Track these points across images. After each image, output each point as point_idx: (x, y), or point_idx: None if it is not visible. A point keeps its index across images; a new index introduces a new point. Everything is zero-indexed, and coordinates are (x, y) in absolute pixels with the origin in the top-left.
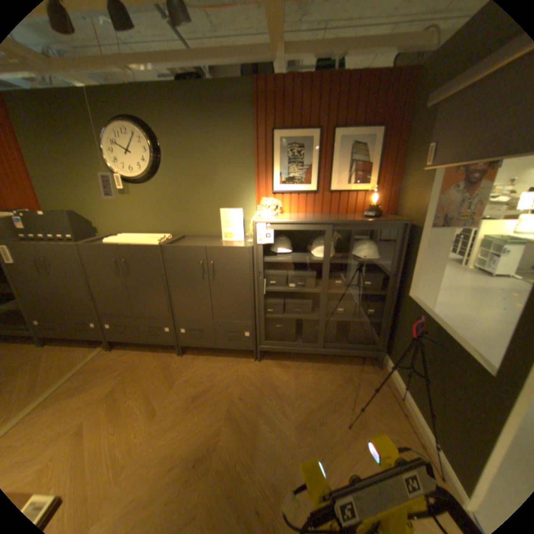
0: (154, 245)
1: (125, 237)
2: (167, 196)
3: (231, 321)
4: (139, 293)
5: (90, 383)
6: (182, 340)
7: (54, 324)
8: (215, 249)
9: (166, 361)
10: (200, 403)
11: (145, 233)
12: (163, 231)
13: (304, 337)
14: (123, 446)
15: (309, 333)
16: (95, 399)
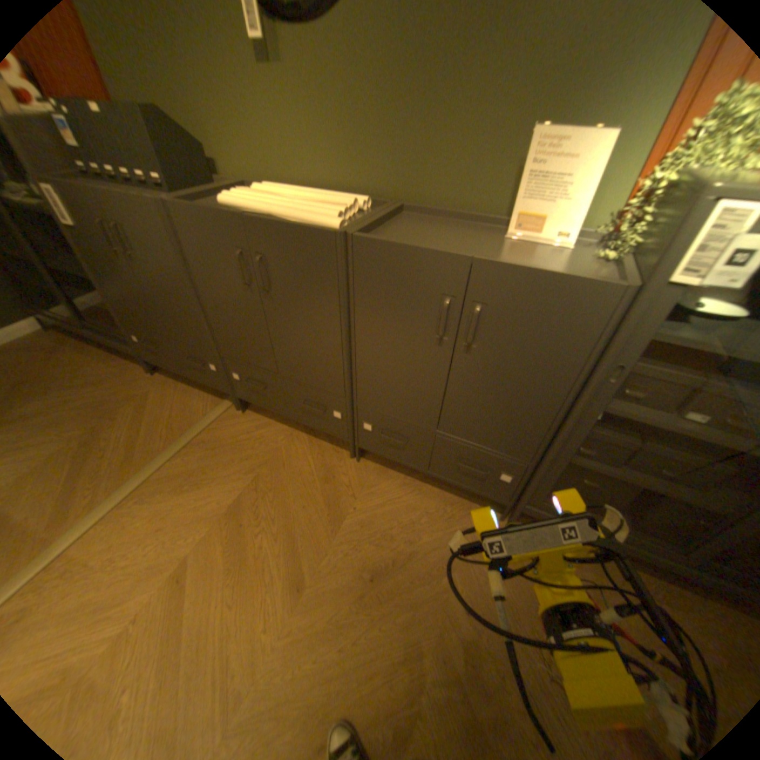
0: (328, 229)
1: (264, 194)
2: (375, 73)
3: (478, 445)
4: (289, 336)
5: (208, 472)
6: (364, 440)
7: (160, 348)
8: (499, 270)
9: (331, 463)
10: (385, 591)
11: (311, 187)
12: (352, 185)
13: (645, 523)
14: (243, 642)
15: (668, 523)
16: (211, 510)
